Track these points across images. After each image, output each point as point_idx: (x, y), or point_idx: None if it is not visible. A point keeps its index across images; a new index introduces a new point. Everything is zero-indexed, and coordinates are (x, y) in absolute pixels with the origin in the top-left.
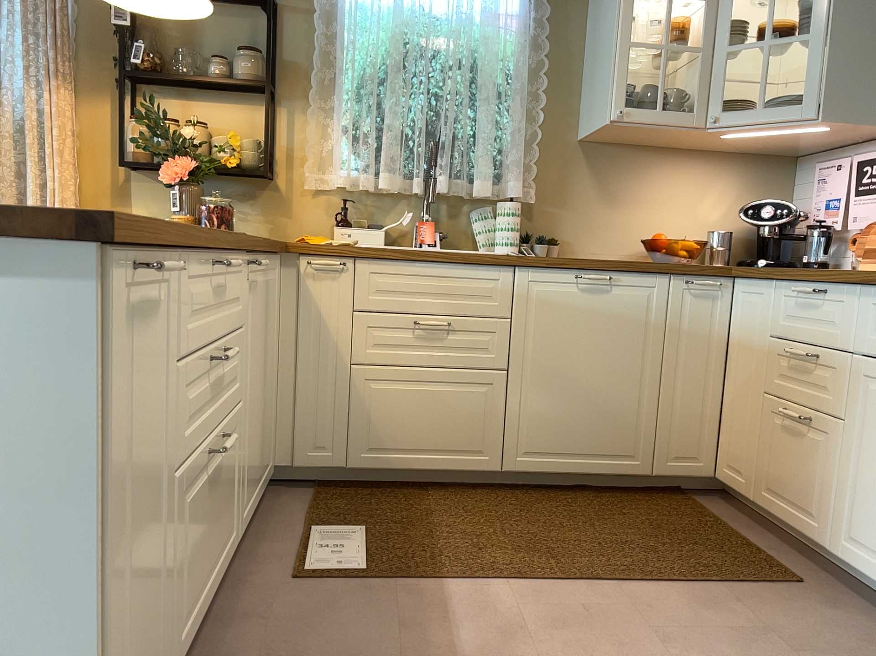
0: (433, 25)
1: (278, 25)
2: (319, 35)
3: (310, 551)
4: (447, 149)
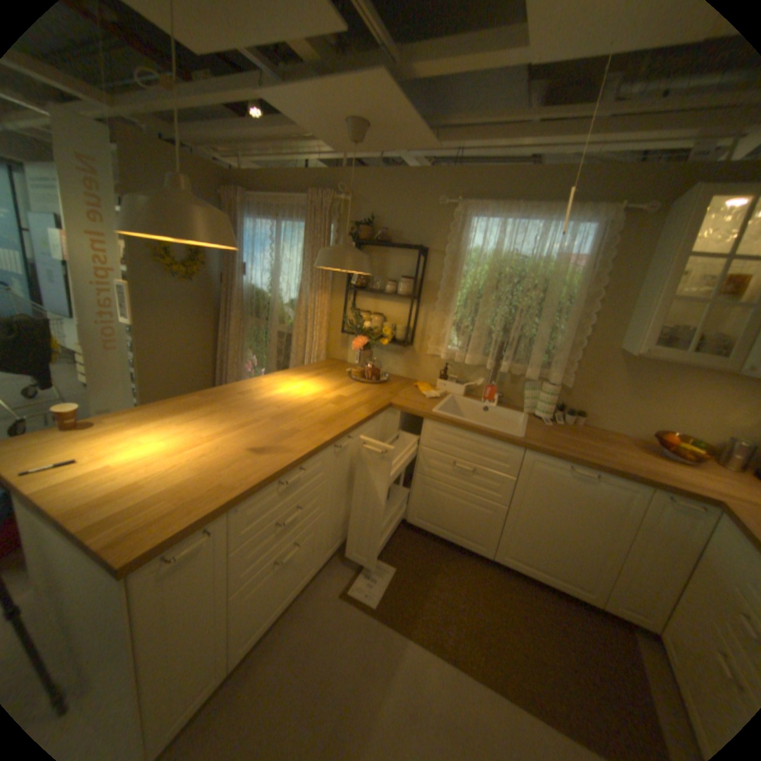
0: (520, 262)
1: (426, 260)
2: (445, 268)
3: (360, 578)
4: (512, 346)
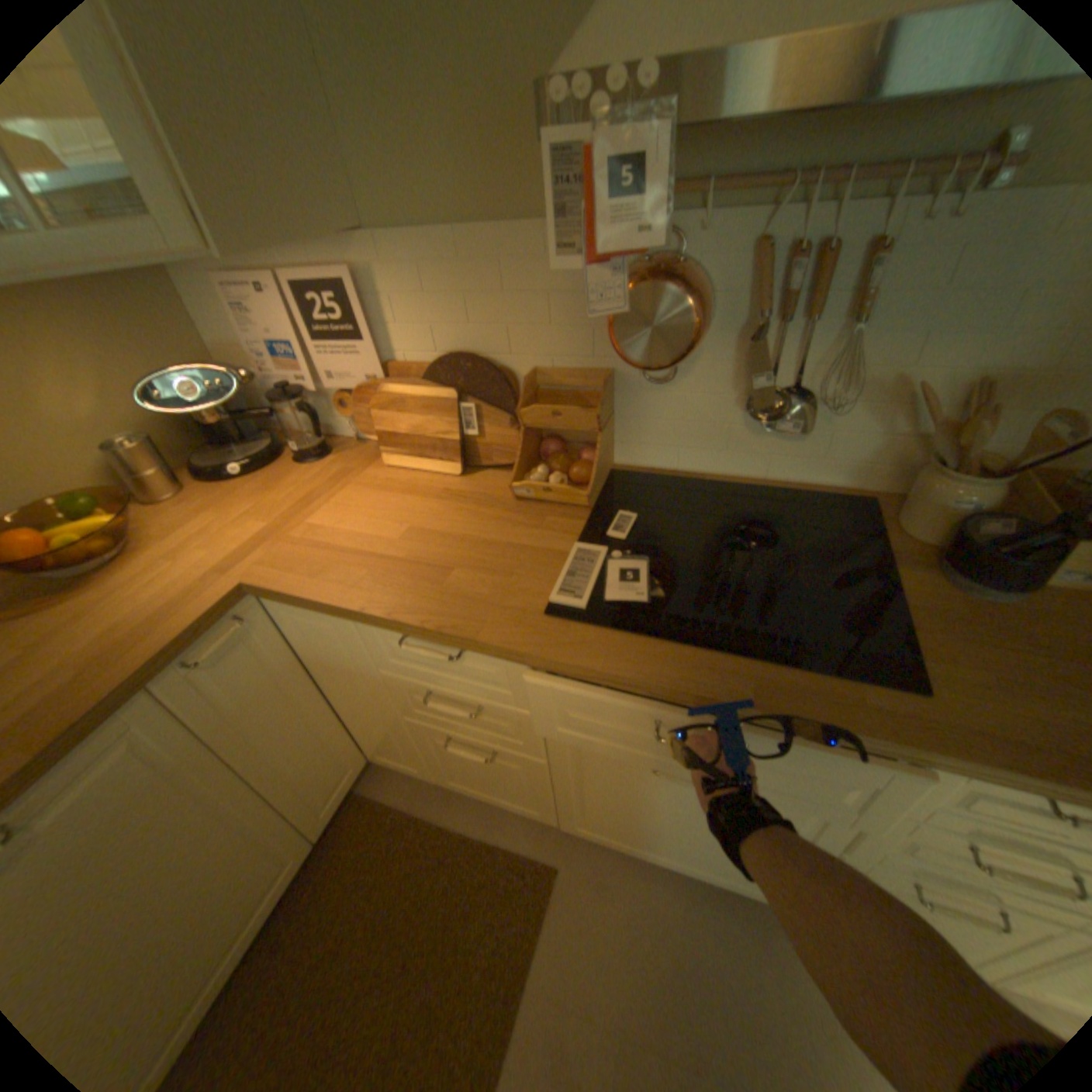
0: None
1: None
2: None
3: None
4: None
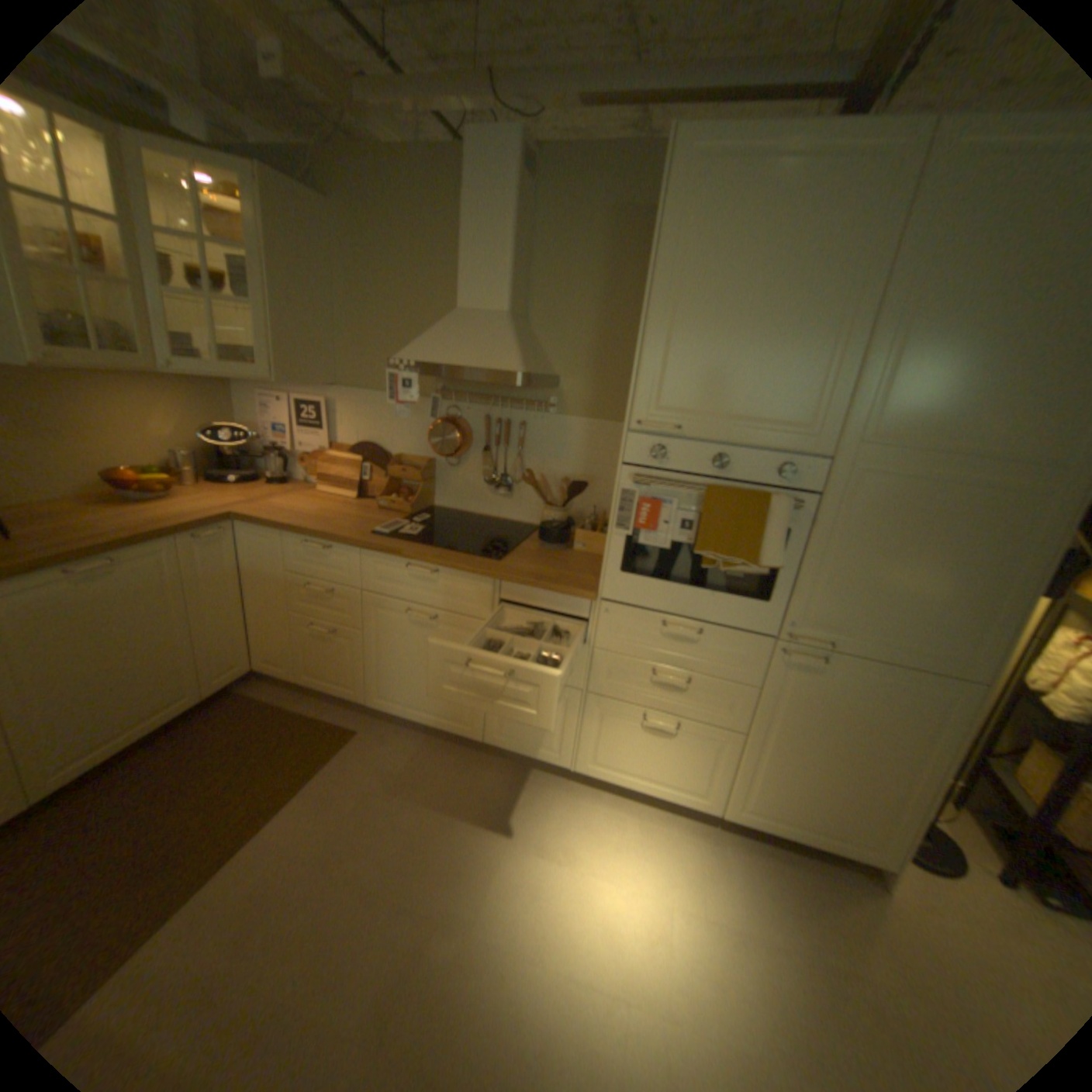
0: None
1: None
2: None
3: None
4: None
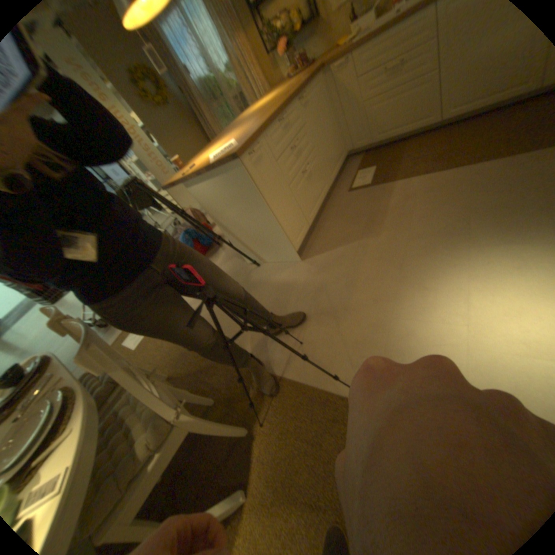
0: None
1: None
2: None
3: (356, 178)
4: None
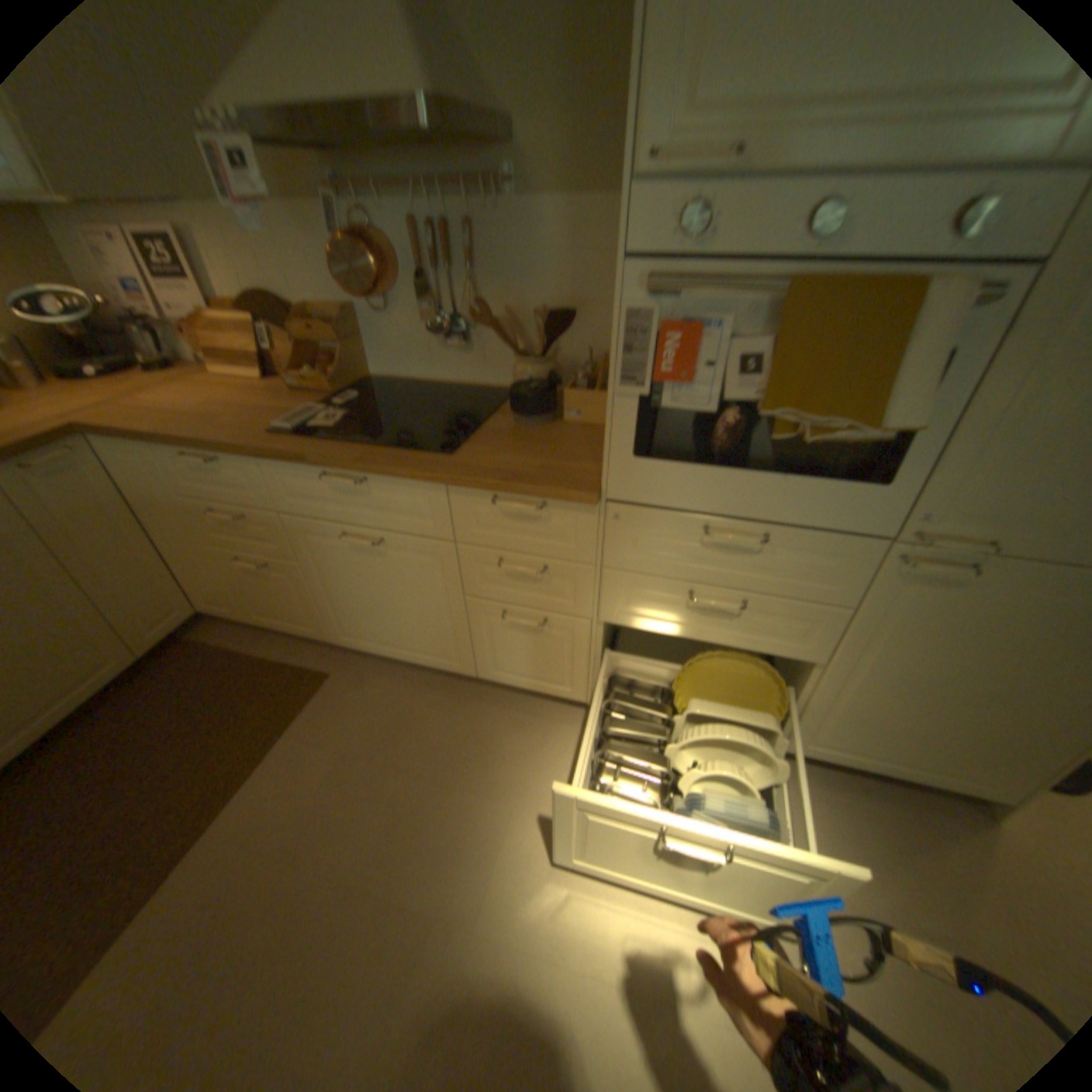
0: None
1: None
2: None
3: None
4: None
